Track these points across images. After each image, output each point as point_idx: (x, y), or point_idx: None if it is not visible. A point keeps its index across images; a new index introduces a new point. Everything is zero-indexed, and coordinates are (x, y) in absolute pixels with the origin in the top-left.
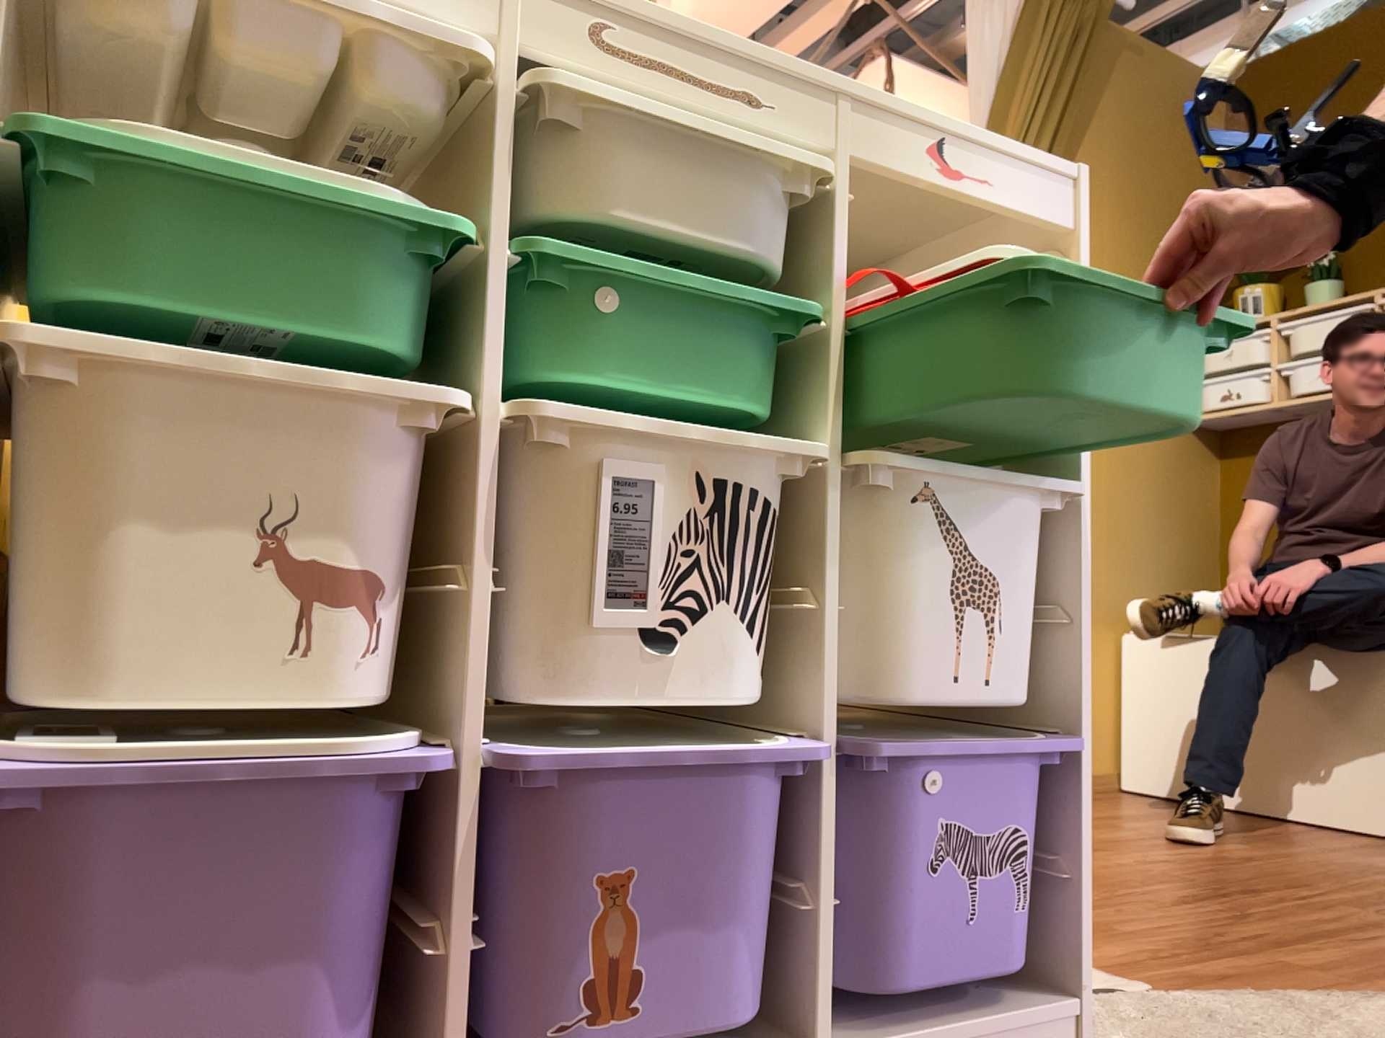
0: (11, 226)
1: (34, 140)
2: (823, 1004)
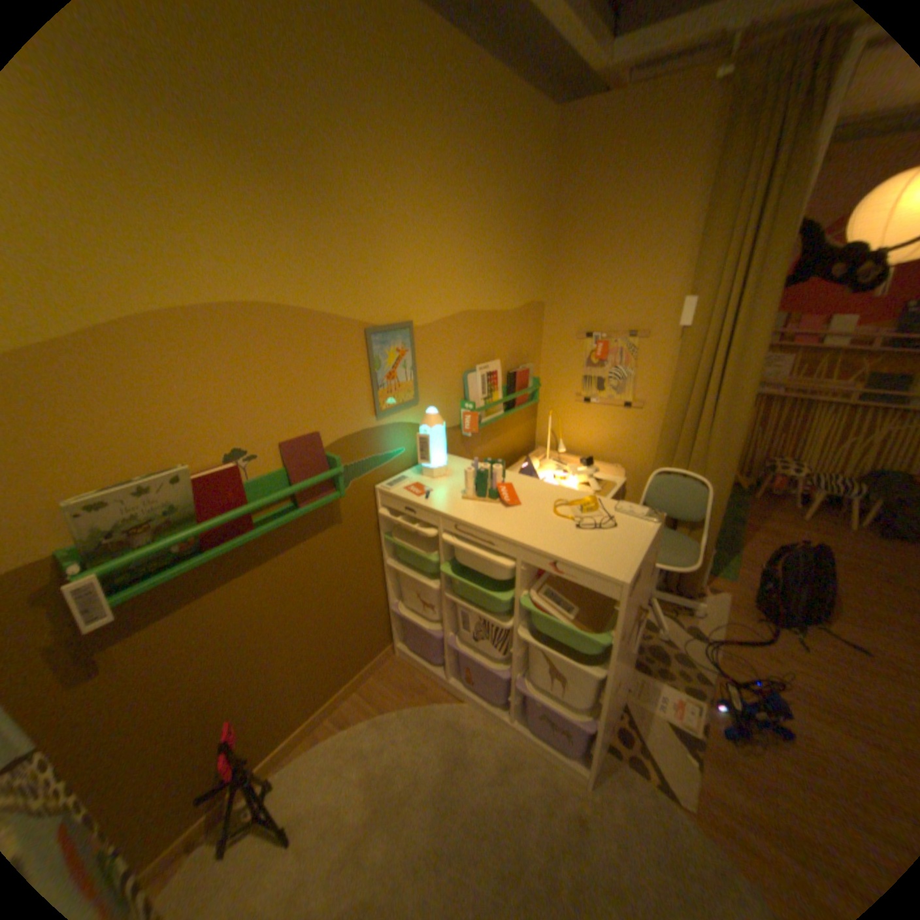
0: (387, 544)
1: (387, 534)
2: (515, 718)
